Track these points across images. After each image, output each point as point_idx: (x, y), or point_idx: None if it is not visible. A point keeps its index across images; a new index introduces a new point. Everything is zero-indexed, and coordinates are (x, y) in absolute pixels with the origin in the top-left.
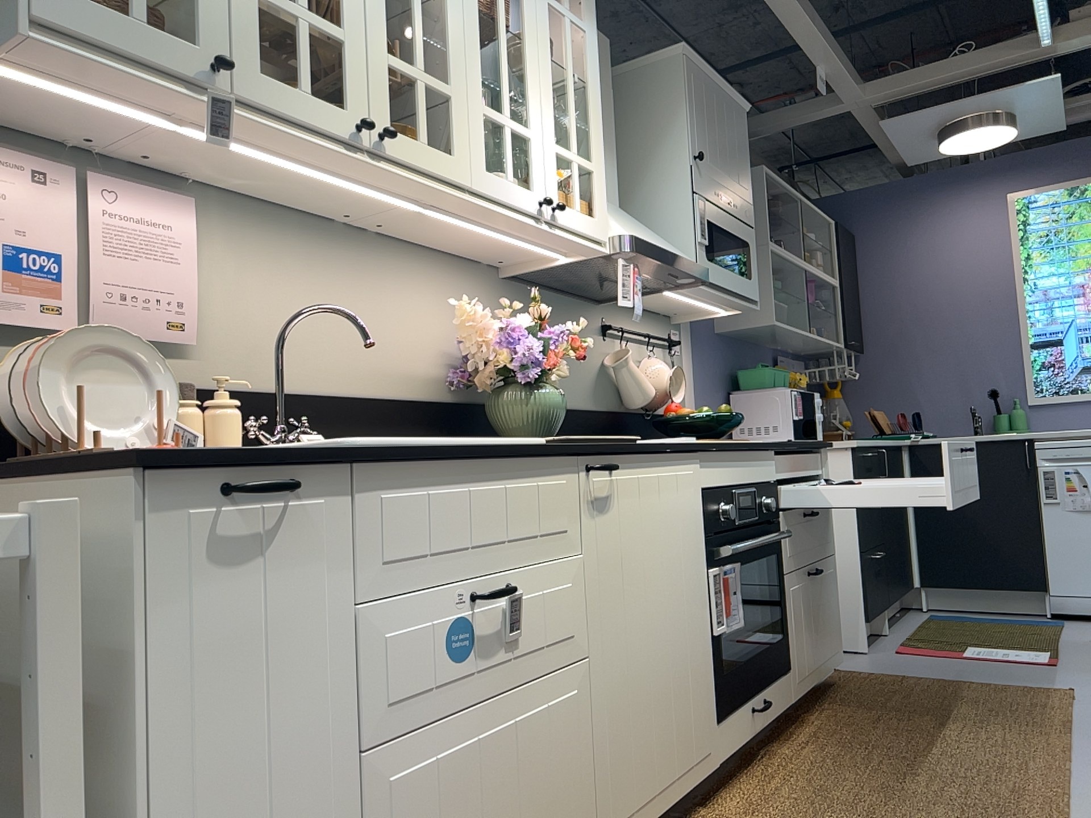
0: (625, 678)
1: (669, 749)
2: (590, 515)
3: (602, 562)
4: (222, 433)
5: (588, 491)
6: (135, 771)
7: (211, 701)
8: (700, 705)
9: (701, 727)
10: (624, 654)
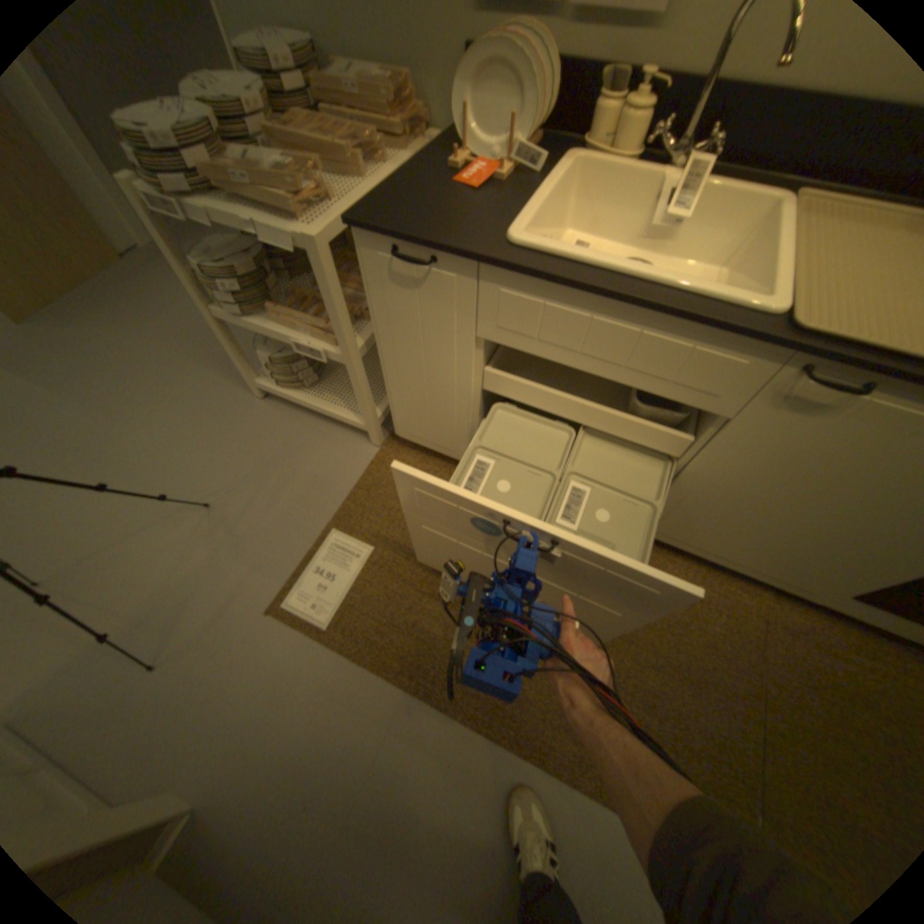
0: (730, 504)
1: (754, 557)
2: (776, 403)
3: (763, 440)
4: (625, 133)
5: (794, 385)
6: (378, 341)
7: (402, 337)
8: (835, 577)
9: (821, 582)
10: (741, 495)
